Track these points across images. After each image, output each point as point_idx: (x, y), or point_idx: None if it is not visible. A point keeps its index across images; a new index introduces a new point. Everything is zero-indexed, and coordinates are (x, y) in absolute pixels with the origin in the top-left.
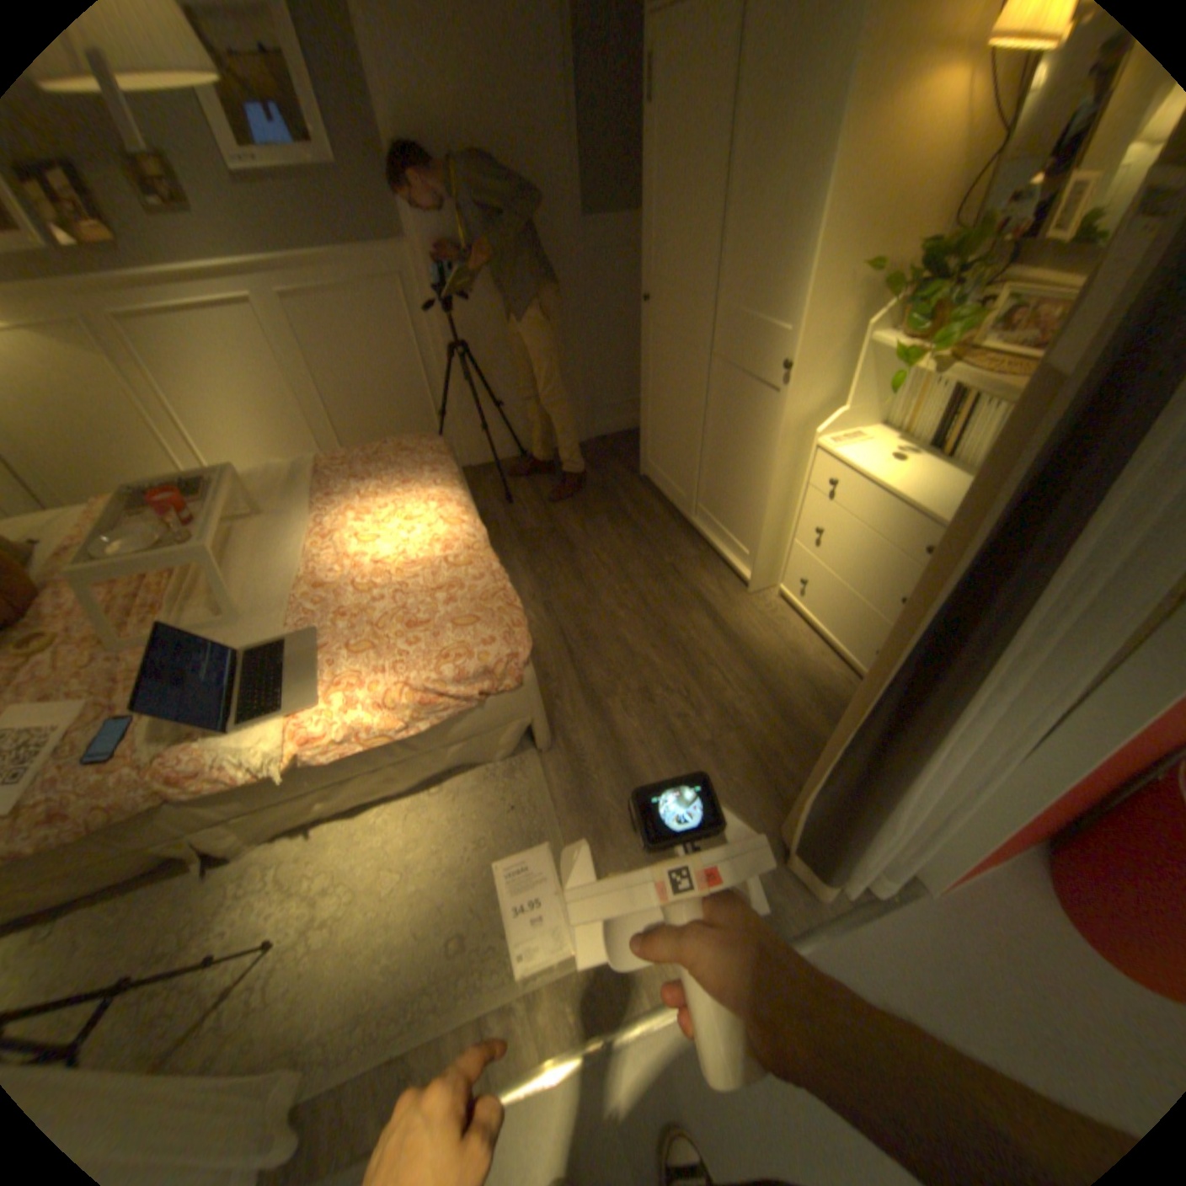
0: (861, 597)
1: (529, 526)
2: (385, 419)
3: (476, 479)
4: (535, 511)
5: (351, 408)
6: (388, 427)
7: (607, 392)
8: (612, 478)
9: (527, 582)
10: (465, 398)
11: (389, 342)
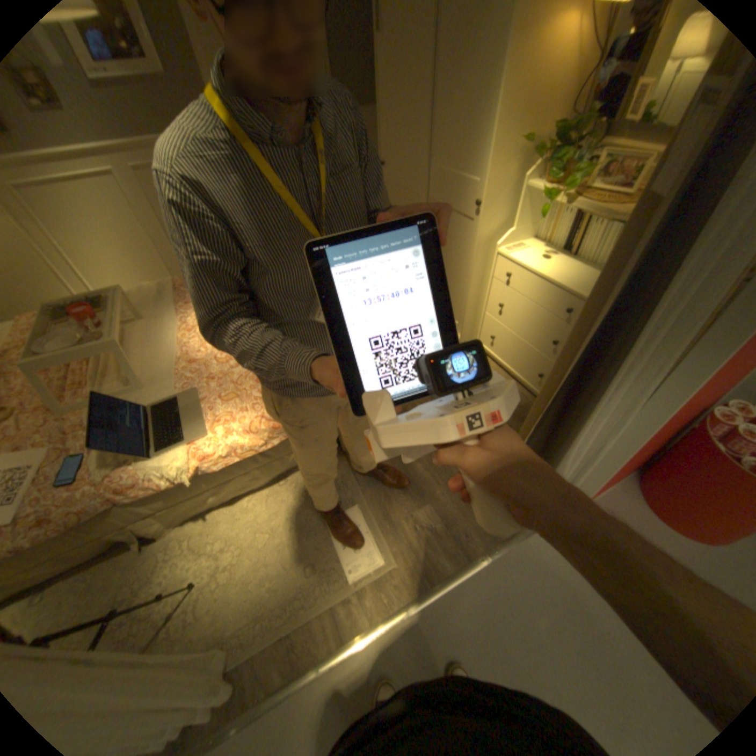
0: (528, 343)
1: None
2: None
3: None
4: None
5: None
6: None
7: None
8: None
9: None
10: None
11: None
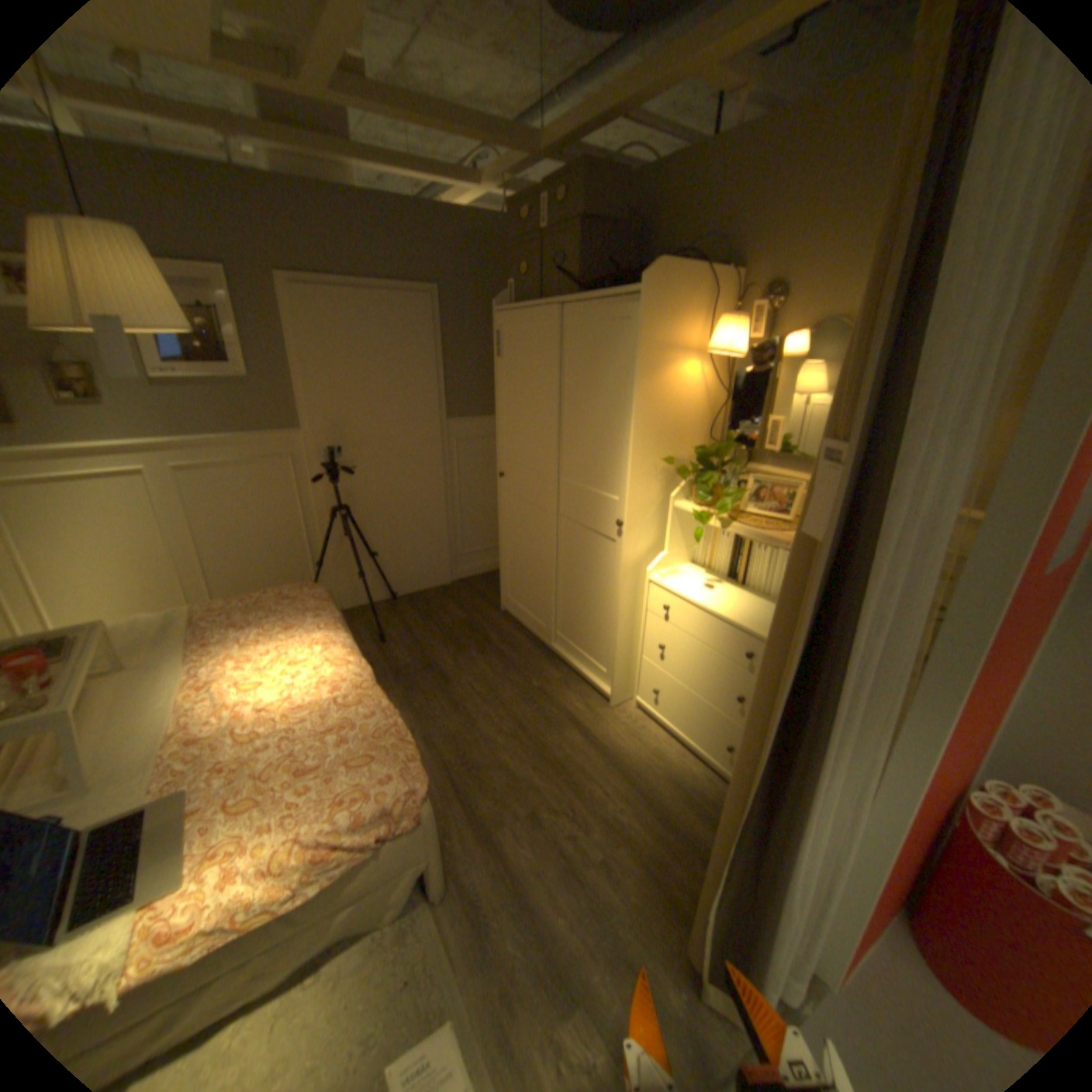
0: (706, 700)
1: (404, 662)
2: (262, 571)
3: (349, 622)
4: (409, 648)
5: (228, 562)
6: (264, 578)
7: (469, 542)
8: (478, 614)
9: (405, 718)
10: (342, 550)
11: (276, 506)
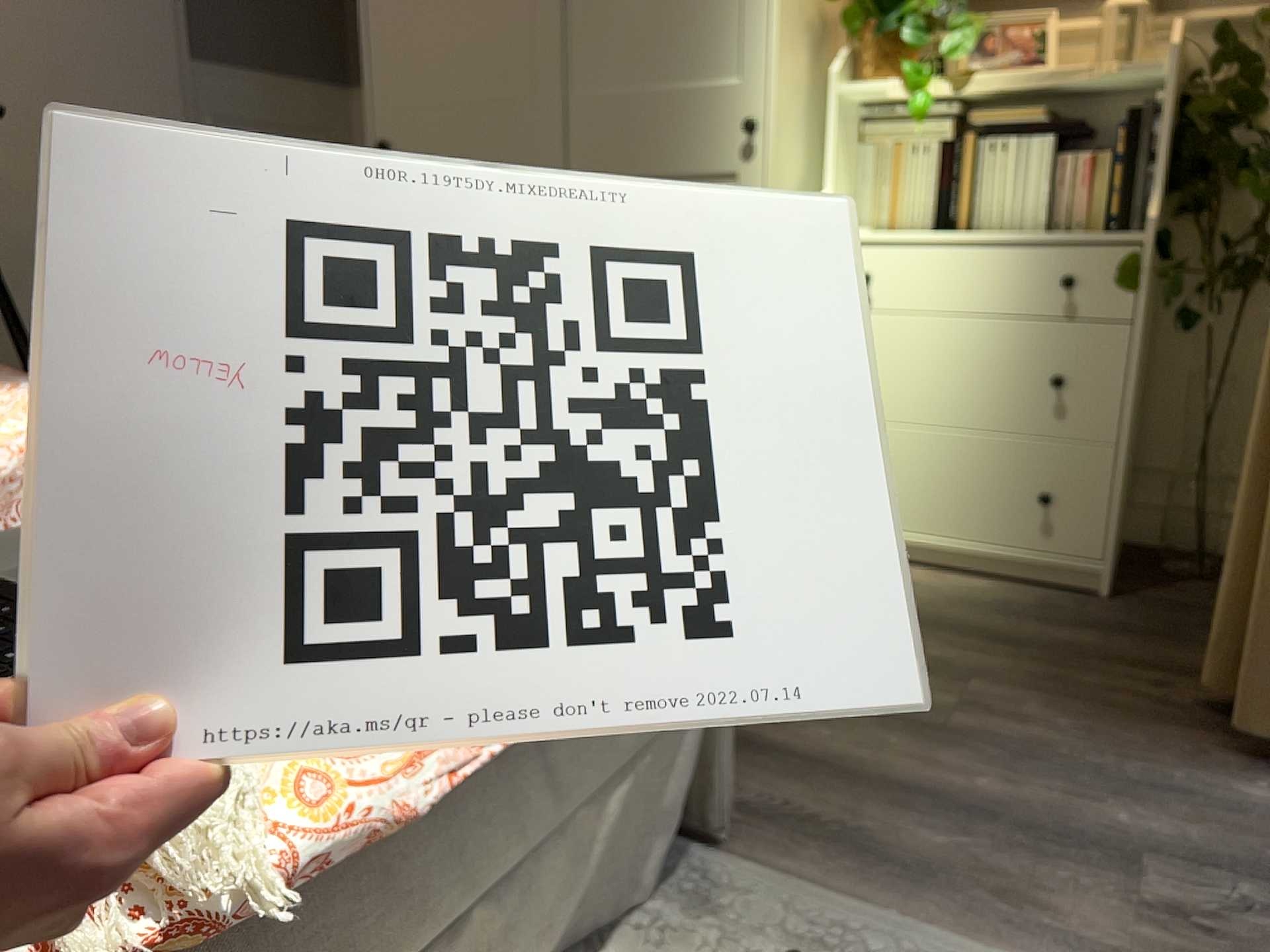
0: (974, 434)
1: None
2: None
3: None
4: None
5: None
6: None
7: None
8: None
9: None
10: None
11: None
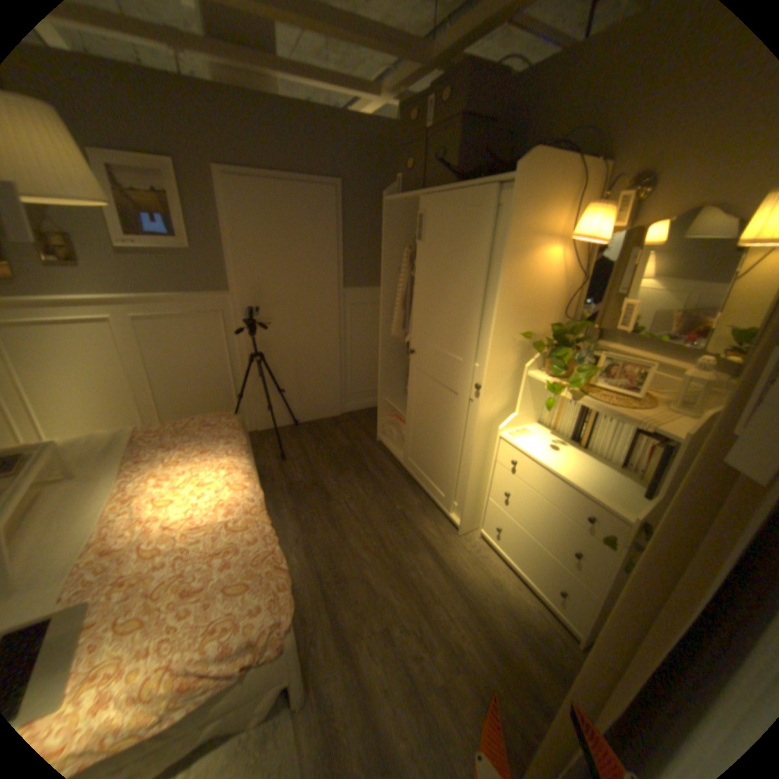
0: (543, 547)
1: (296, 479)
2: (196, 399)
3: (260, 442)
4: (302, 467)
5: (171, 391)
6: (197, 405)
7: (355, 385)
8: (358, 442)
9: (291, 529)
10: (257, 387)
11: (208, 351)
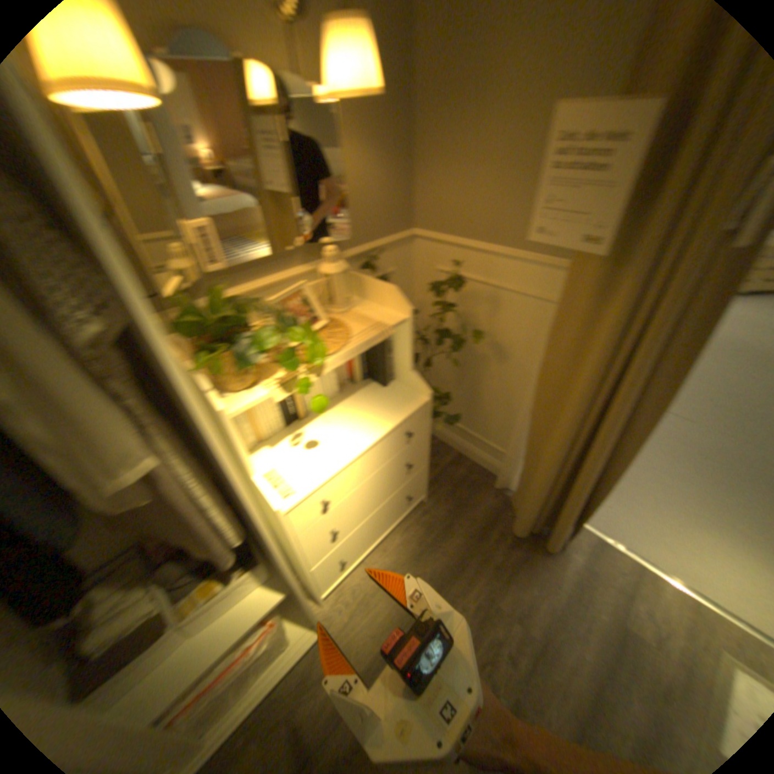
0: (383, 504)
1: None
2: None
3: None
4: None
5: None
6: None
7: None
8: None
9: None
10: None
11: None
